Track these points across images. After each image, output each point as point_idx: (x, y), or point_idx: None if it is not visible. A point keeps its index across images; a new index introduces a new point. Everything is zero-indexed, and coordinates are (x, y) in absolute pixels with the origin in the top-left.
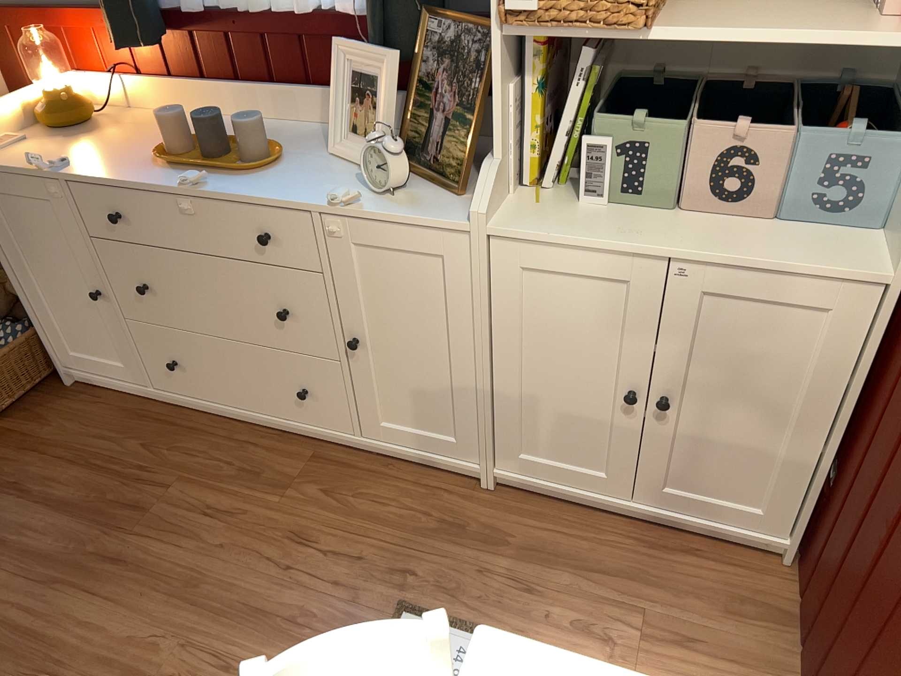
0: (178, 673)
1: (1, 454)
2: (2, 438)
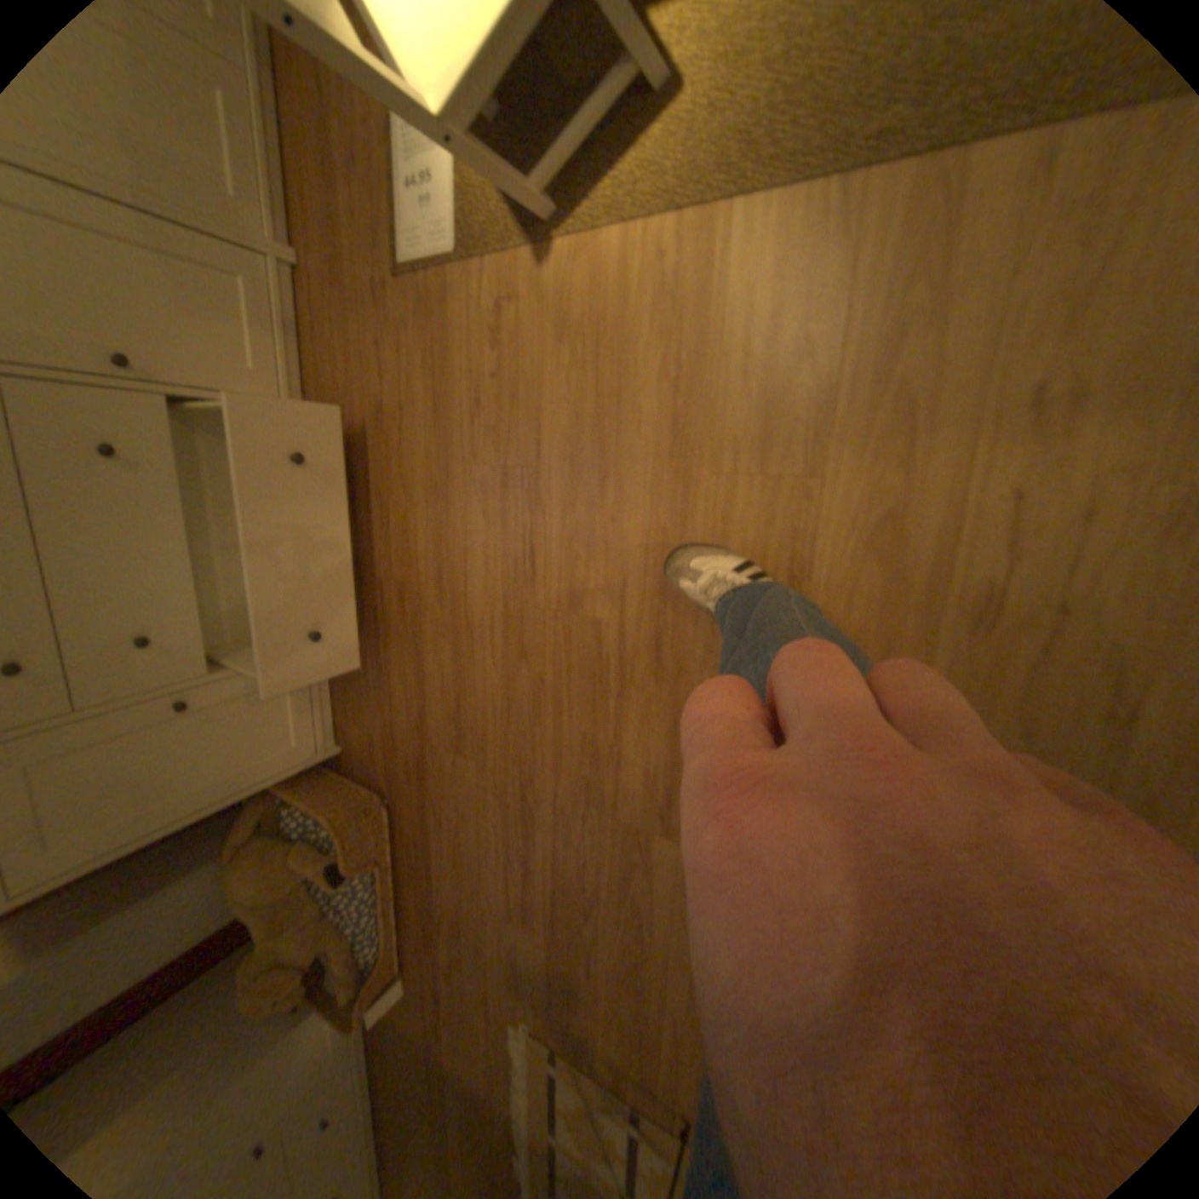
0: (490, 445)
1: (398, 770)
2: (388, 781)
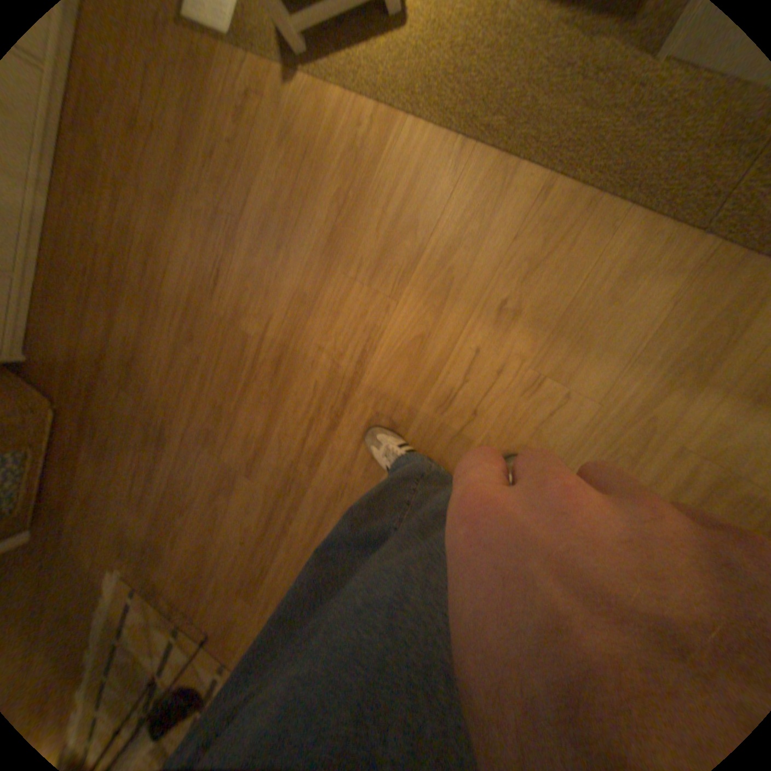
0: (211, 191)
1: (71, 391)
2: (61, 396)
